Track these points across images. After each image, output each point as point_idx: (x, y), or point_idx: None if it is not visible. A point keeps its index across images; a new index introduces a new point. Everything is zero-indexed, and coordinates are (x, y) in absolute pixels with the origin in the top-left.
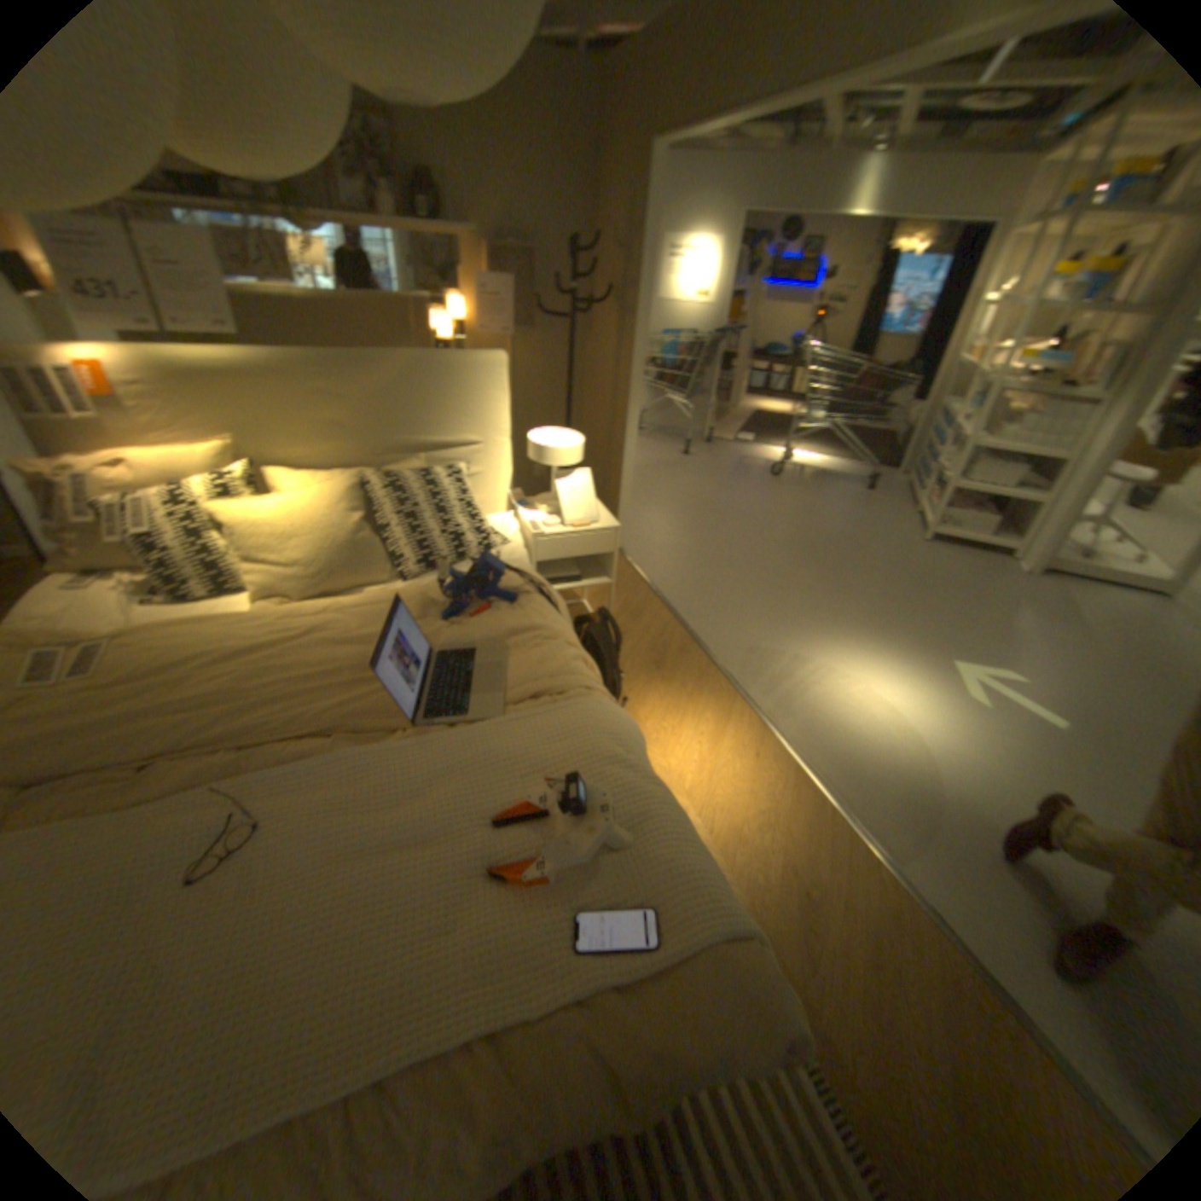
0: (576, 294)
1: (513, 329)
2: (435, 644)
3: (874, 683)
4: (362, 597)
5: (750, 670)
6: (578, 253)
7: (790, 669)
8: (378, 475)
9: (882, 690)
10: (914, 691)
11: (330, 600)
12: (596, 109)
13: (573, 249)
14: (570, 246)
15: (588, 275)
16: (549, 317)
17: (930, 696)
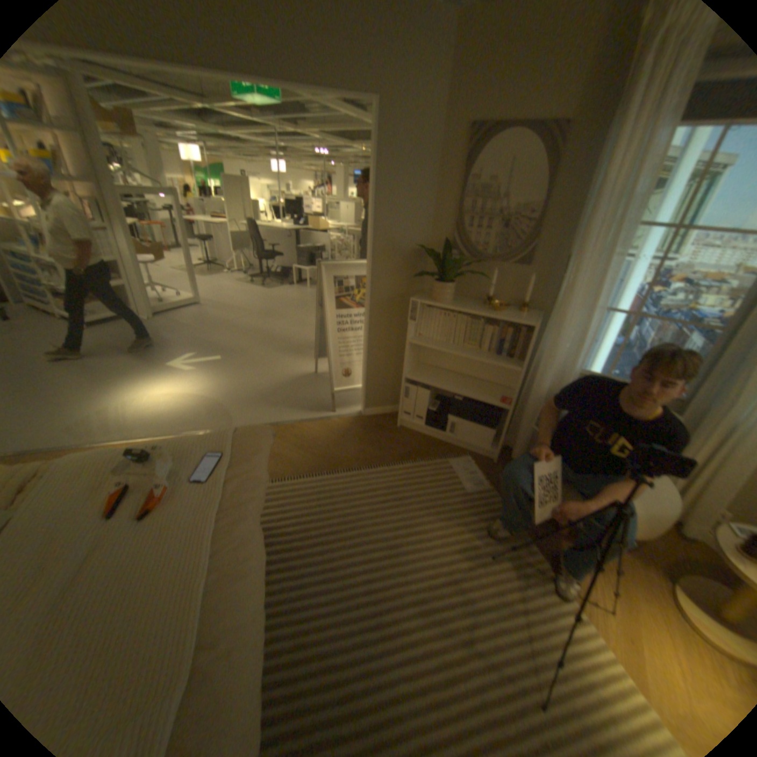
0: None
1: None
2: None
3: (148, 392)
4: None
5: (82, 434)
6: None
7: (103, 418)
8: None
9: (154, 392)
10: (165, 383)
11: None
12: None
13: None
14: None
15: None
16: None
17: (173, 380)
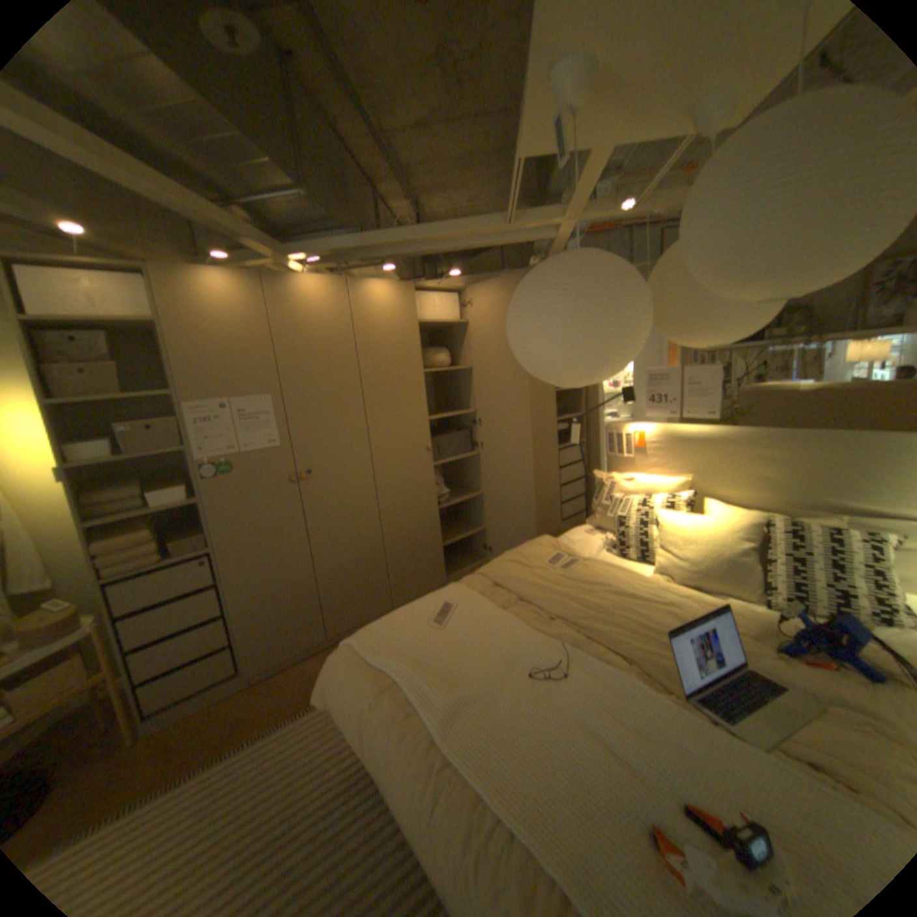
0: None
1: None
2: (752, 663)
3: None
4: (722, 602)
5: None
6: None
7: None
8: (787, 522)
9: None
10: None
11: (699, 593)
12: None
13: None
14: None
15: None
16: None
17: None
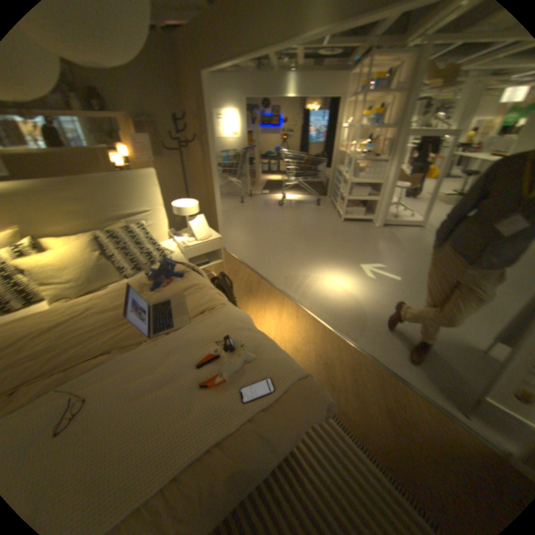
0: (179, 139)
1: (152, 158)
2: (150, 302)
3: (333, 279)
4: (108, 290)
5: (287, 285)
6: (176, 121)
7: (302, 281)
8: (102, 233)
9: (337, 281)
10: (348, 278)
11: (91, 294)
12: (170, 57)
13: (173, 120)
14: (172, 118)
15: (183, 130)
16: (168, 150)
17: (353, 279)
